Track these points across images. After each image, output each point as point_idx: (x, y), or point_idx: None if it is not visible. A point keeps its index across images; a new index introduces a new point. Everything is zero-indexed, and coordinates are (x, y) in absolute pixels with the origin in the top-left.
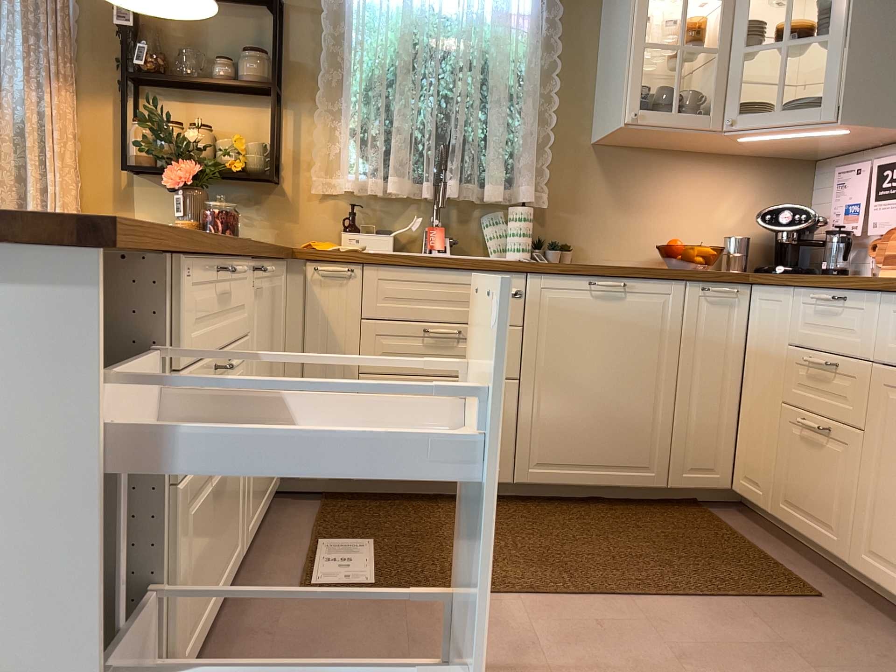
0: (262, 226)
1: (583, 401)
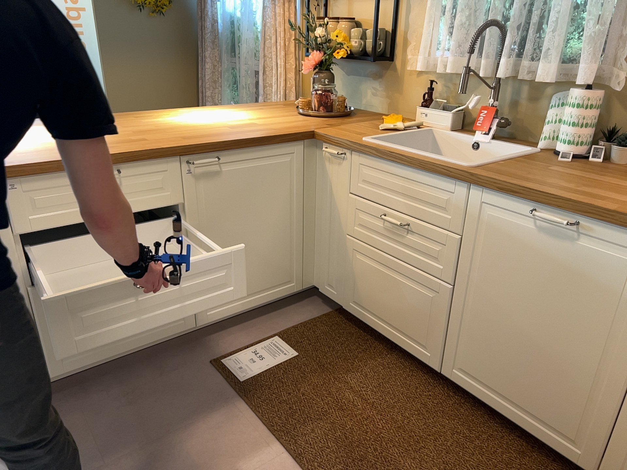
0: (380, 96)
1: (508, 333)
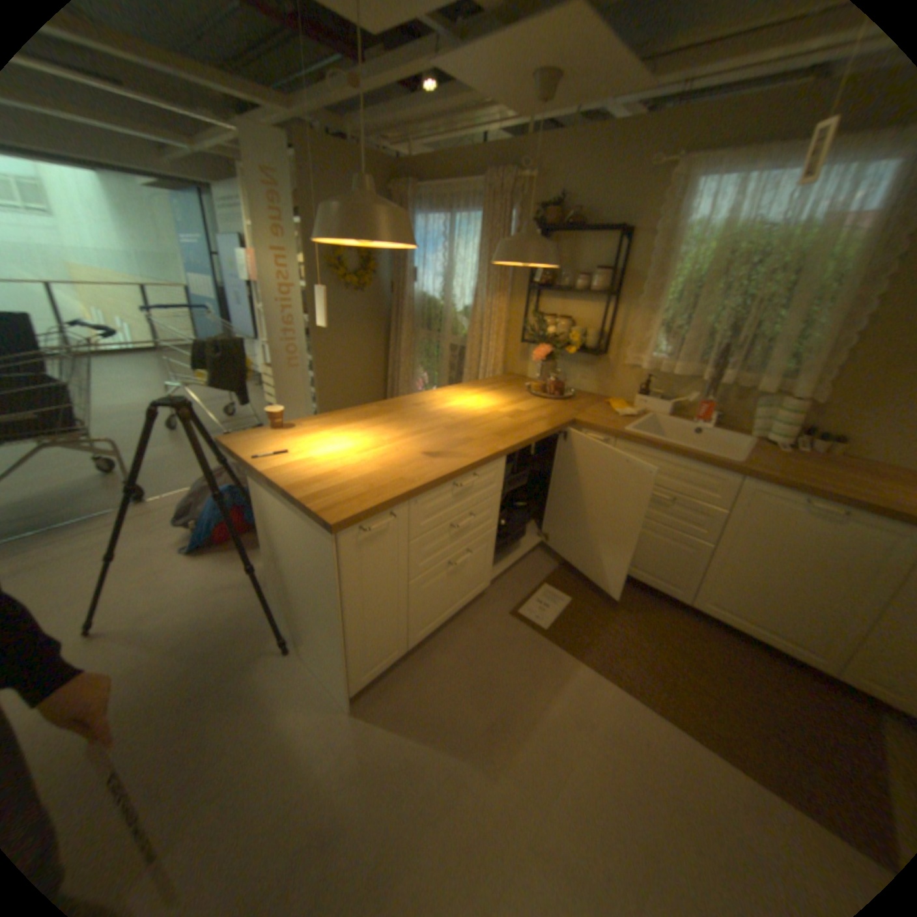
0: (591, 379)
1: (768, 582)
